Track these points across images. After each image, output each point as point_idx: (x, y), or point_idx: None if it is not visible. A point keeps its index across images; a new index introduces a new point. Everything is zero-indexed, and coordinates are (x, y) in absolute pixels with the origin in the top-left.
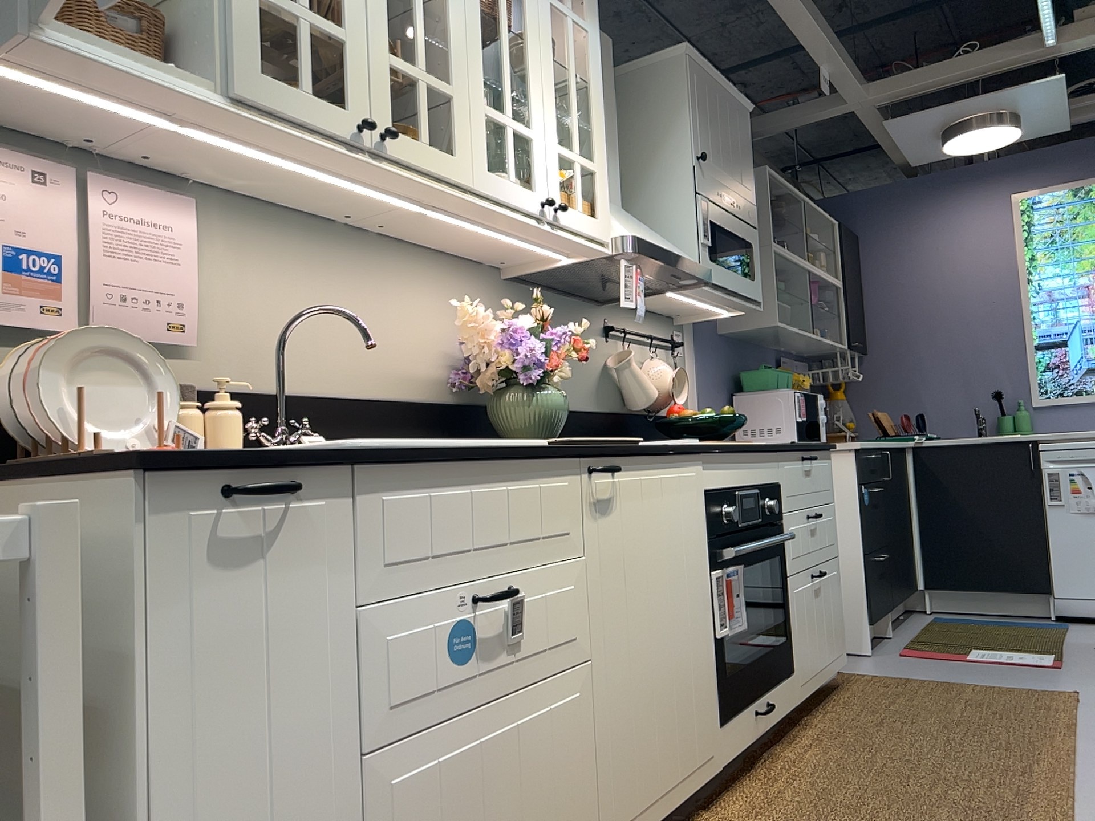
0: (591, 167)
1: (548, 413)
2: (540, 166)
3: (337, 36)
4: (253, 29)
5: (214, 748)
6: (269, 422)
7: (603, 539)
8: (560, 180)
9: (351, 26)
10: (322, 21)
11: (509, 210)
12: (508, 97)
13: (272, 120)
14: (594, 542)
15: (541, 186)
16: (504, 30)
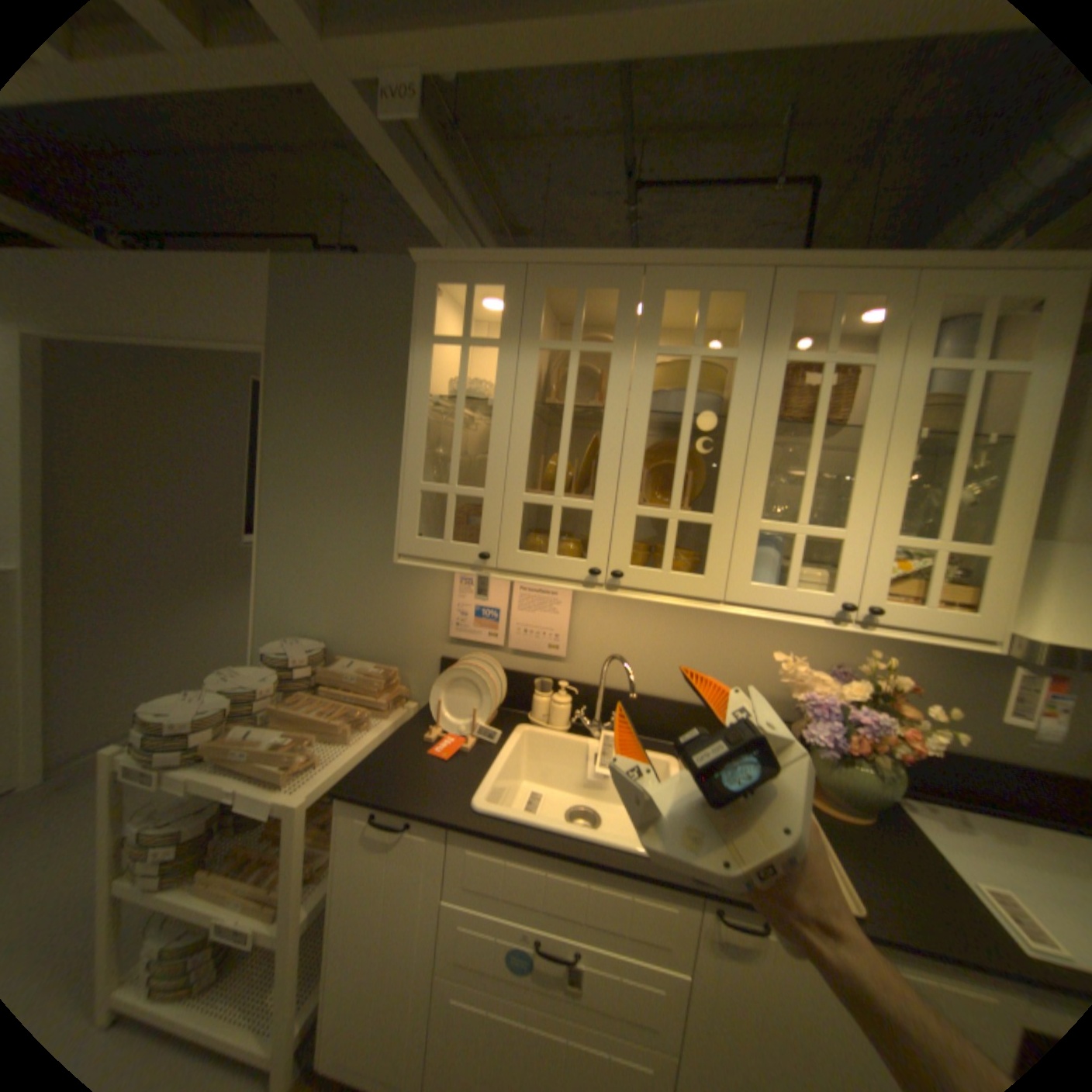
0: (976, 552)
1: (860, 788)
2: (850, 566)
3: (586, 508)
4: (517, 524)
5: (358, 921)
6: (583, 716)
7: (729, 979)
8: (907, 570)
9: (600, 496)
10: (572, 501)
11: (788, 612)
12: (812, 499)
13: (526, 576)
14: (711, 973)
15: (846, 587)
16: (822, 430)
